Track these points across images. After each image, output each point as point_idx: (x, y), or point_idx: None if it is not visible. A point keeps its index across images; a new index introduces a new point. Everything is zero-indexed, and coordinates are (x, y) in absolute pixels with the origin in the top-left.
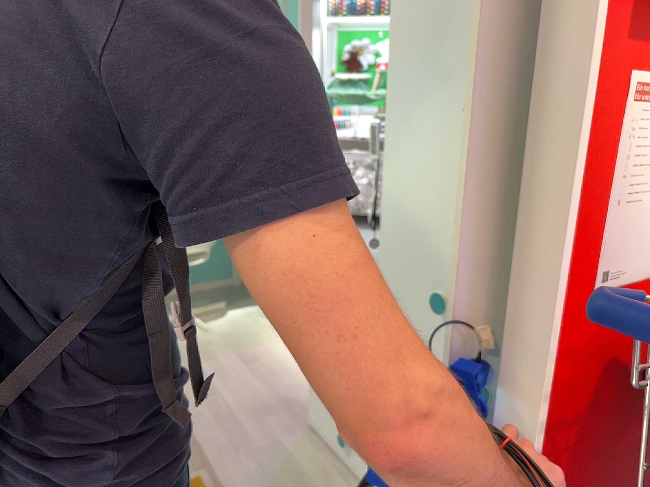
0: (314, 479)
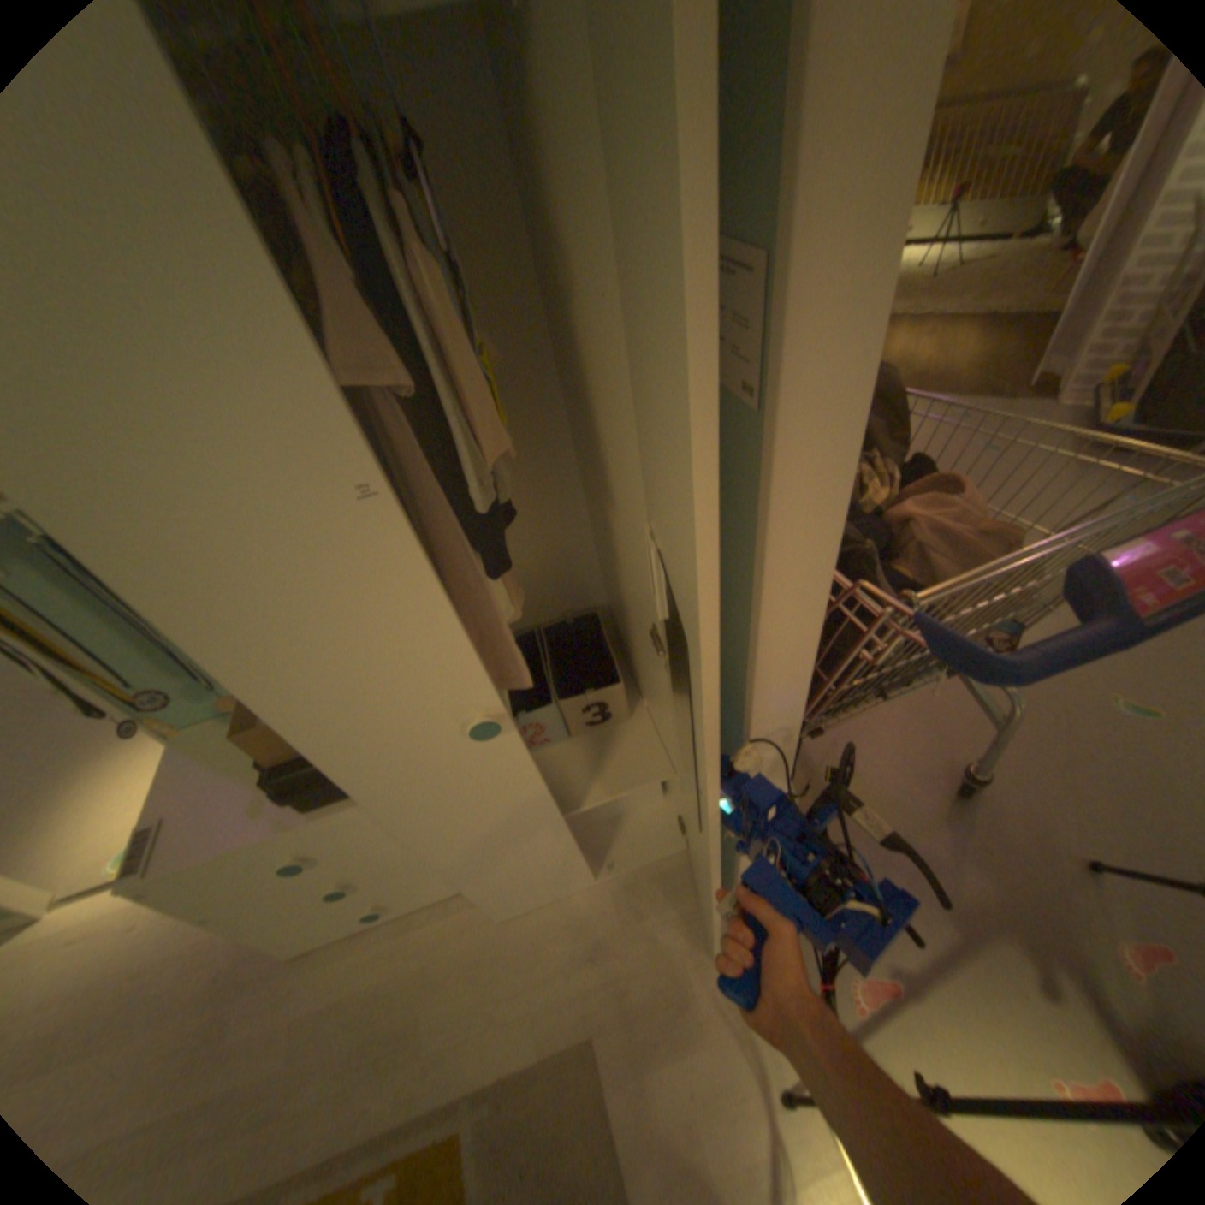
0: (385, 976)
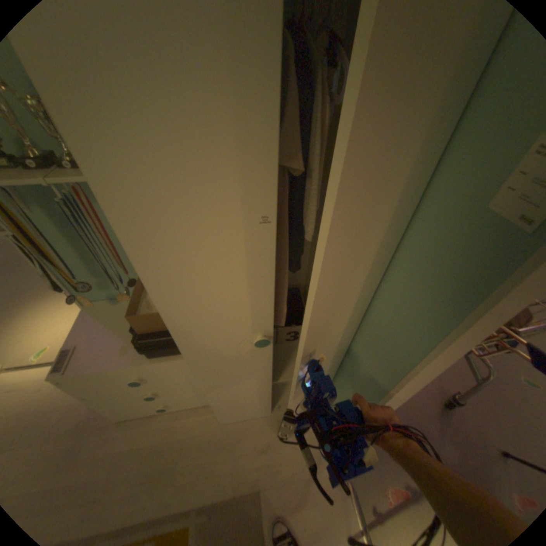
0: (163, 440)
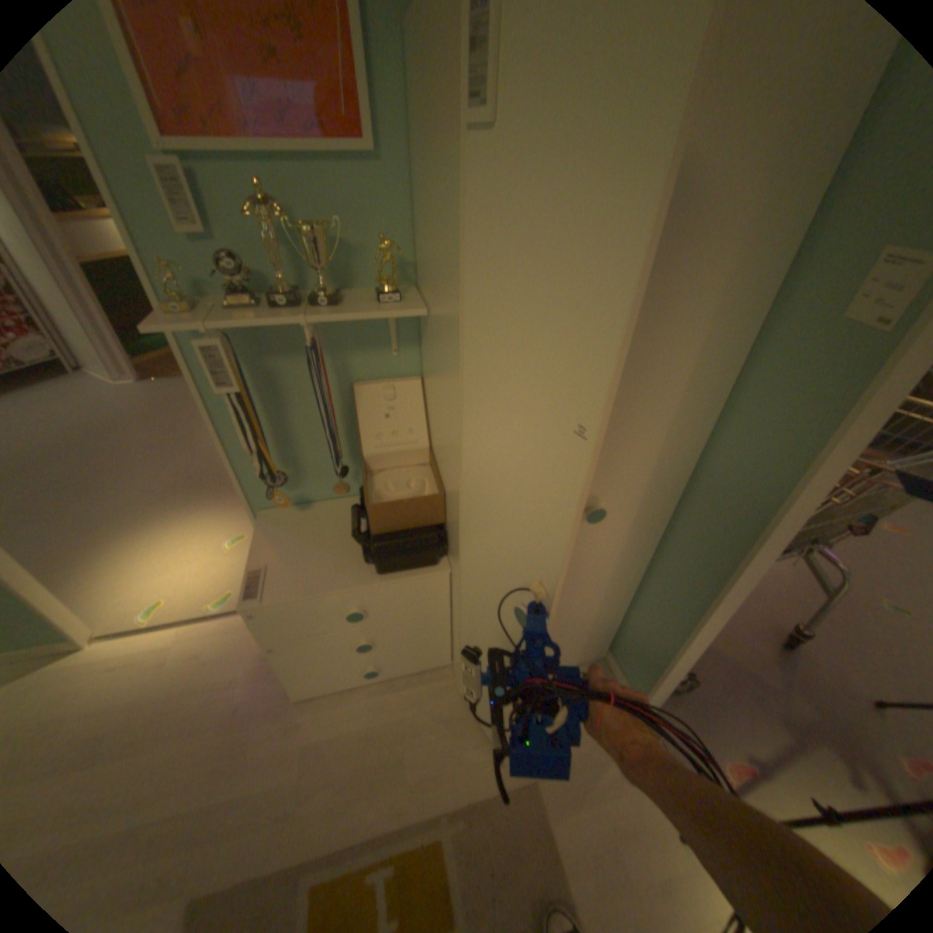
0: (375, 722)
